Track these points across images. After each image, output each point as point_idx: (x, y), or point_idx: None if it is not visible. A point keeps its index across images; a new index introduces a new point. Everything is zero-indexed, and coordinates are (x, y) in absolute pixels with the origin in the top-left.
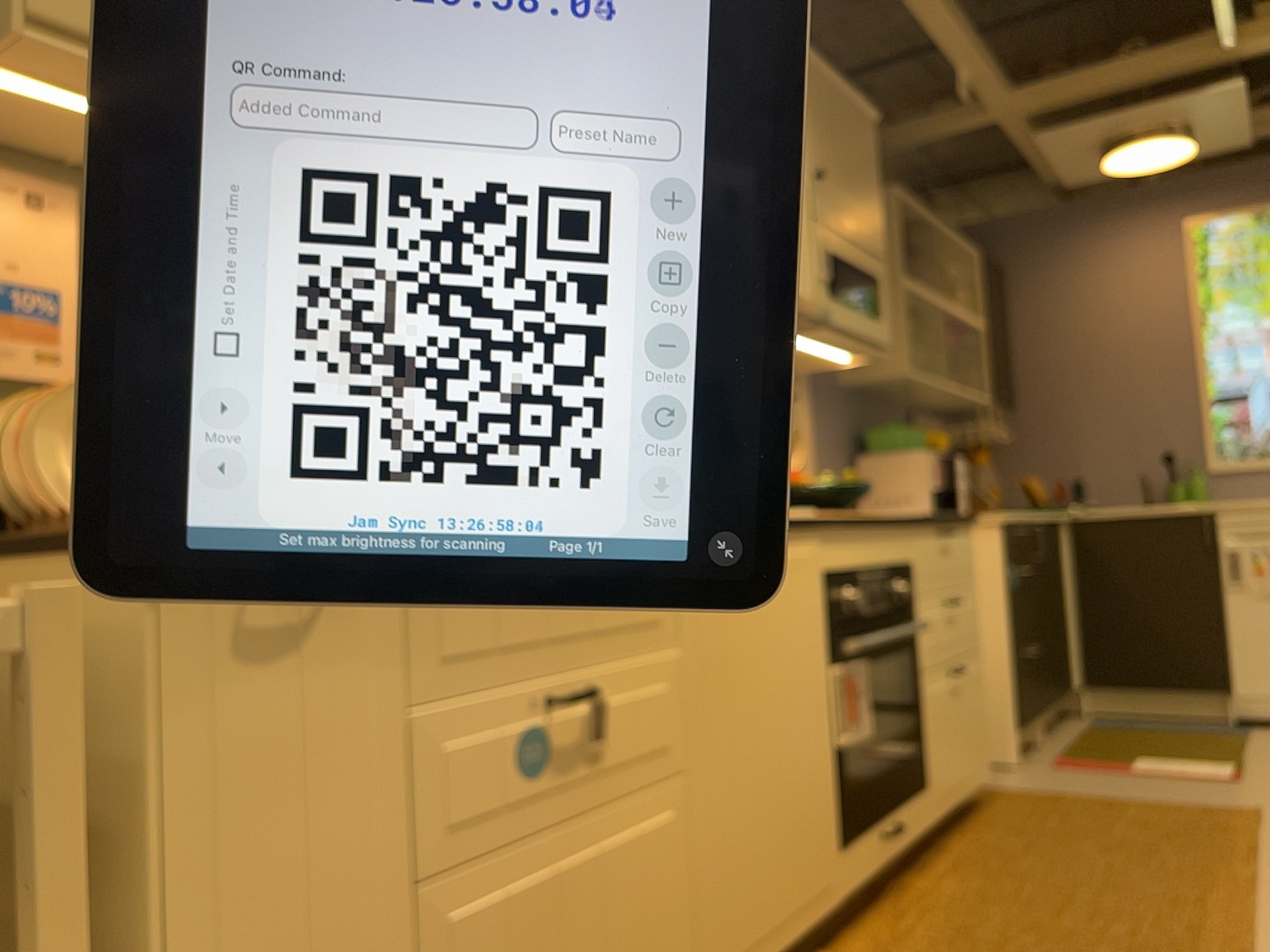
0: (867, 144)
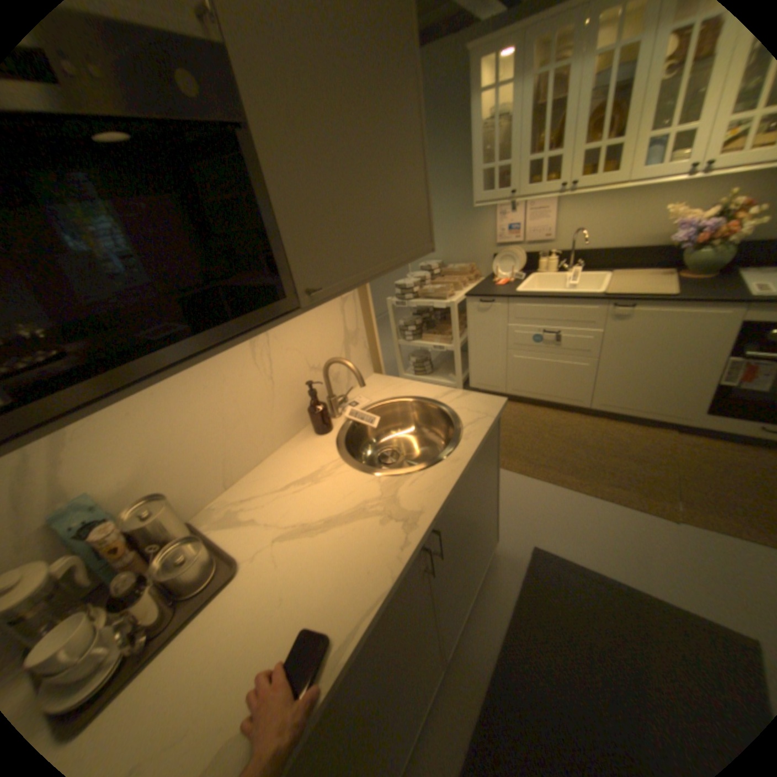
0: None
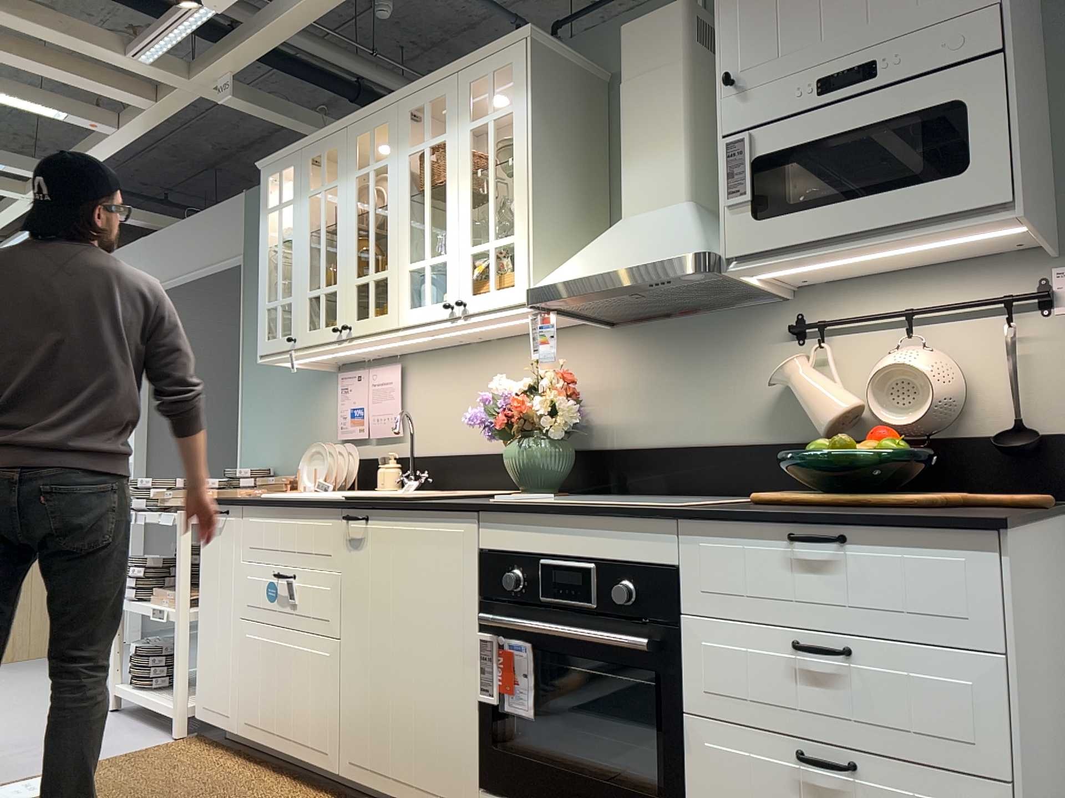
0: None
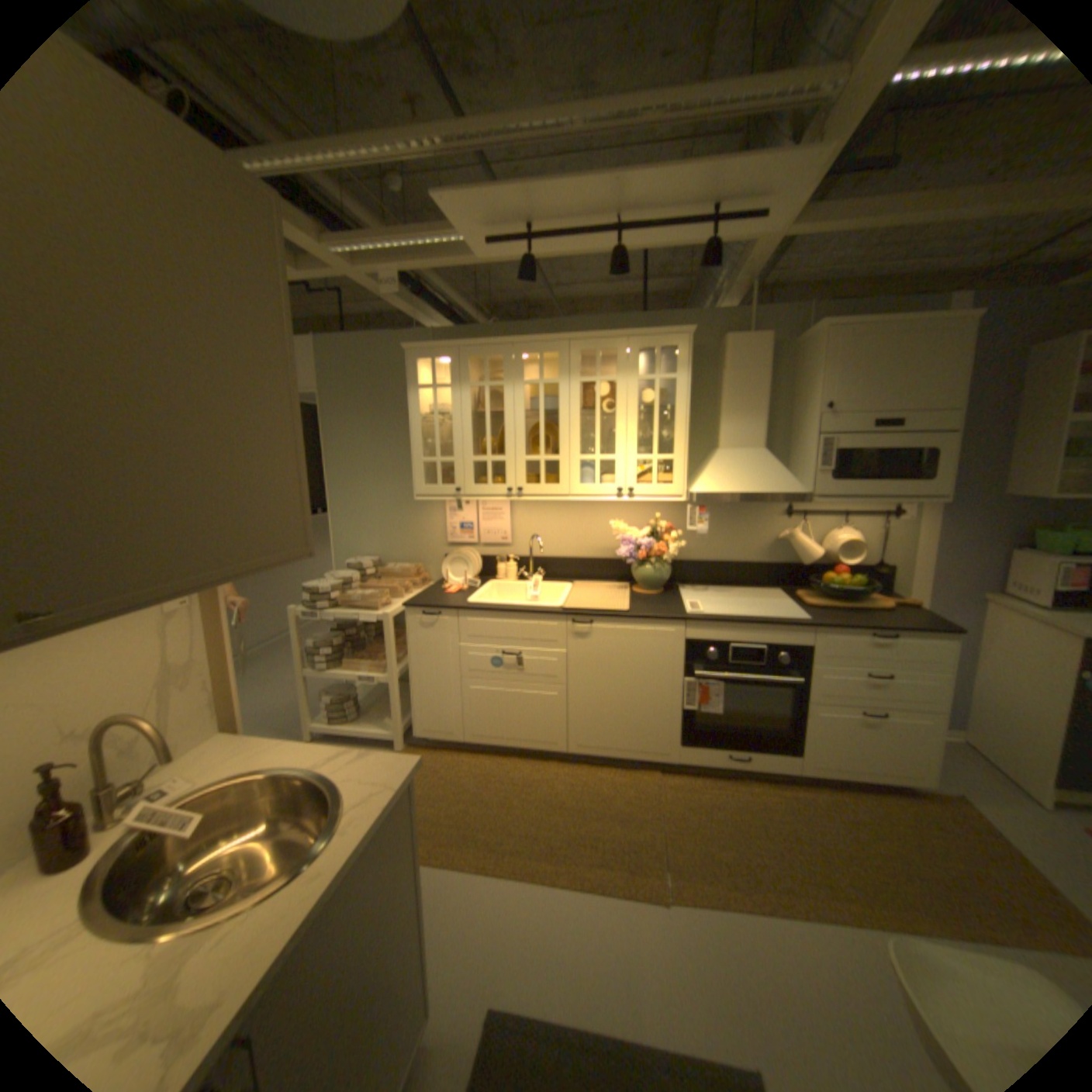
0: (943, 347)
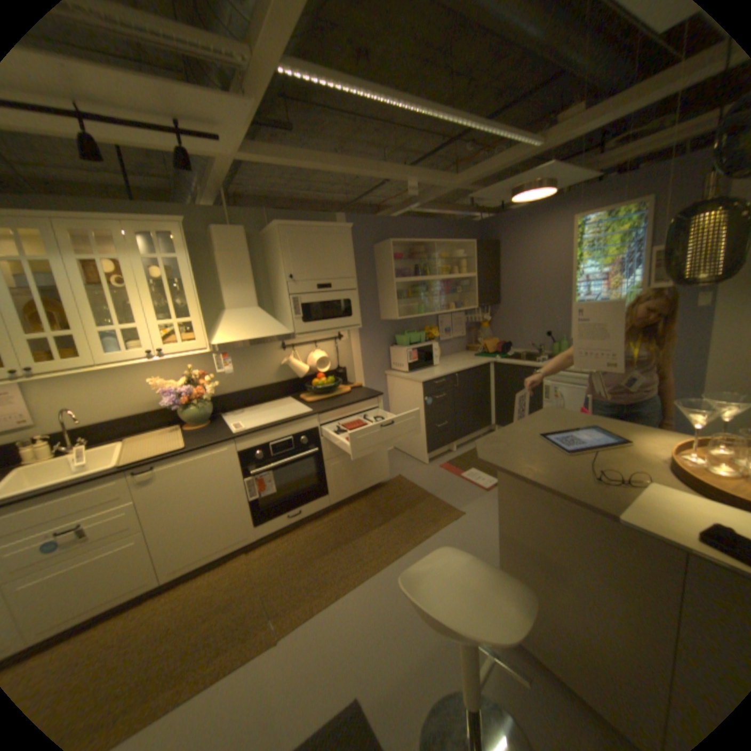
0: (339, 243)
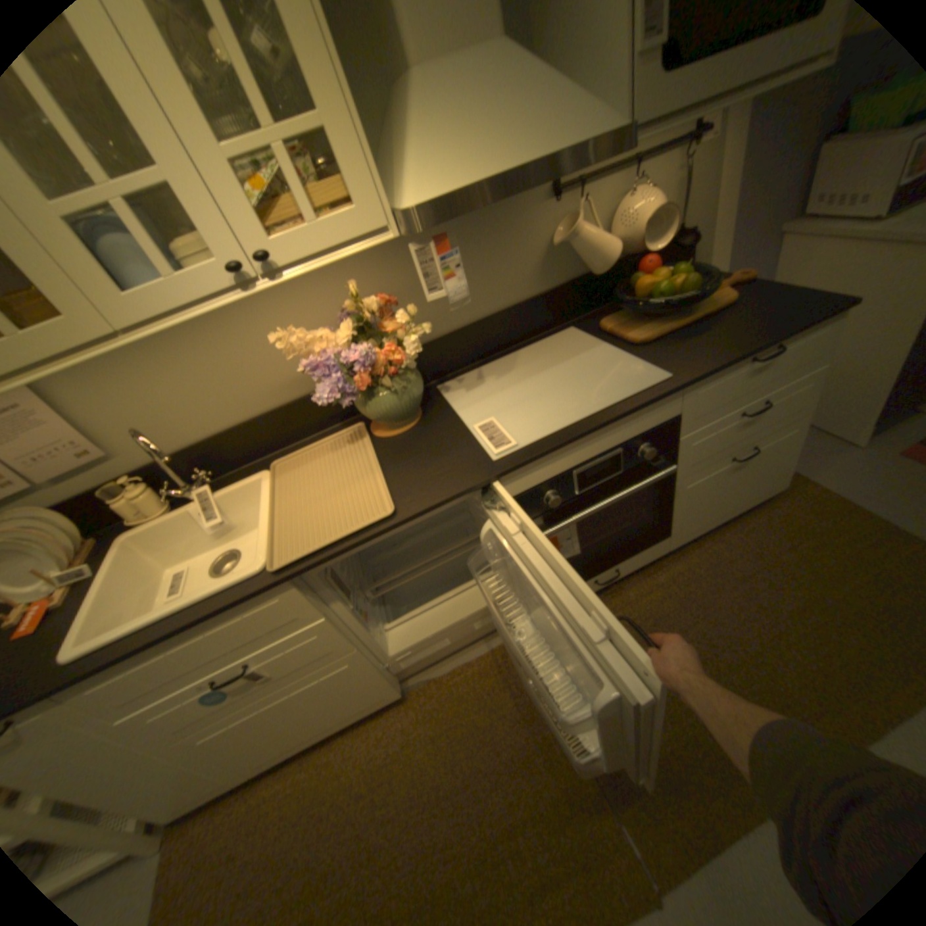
0: None
